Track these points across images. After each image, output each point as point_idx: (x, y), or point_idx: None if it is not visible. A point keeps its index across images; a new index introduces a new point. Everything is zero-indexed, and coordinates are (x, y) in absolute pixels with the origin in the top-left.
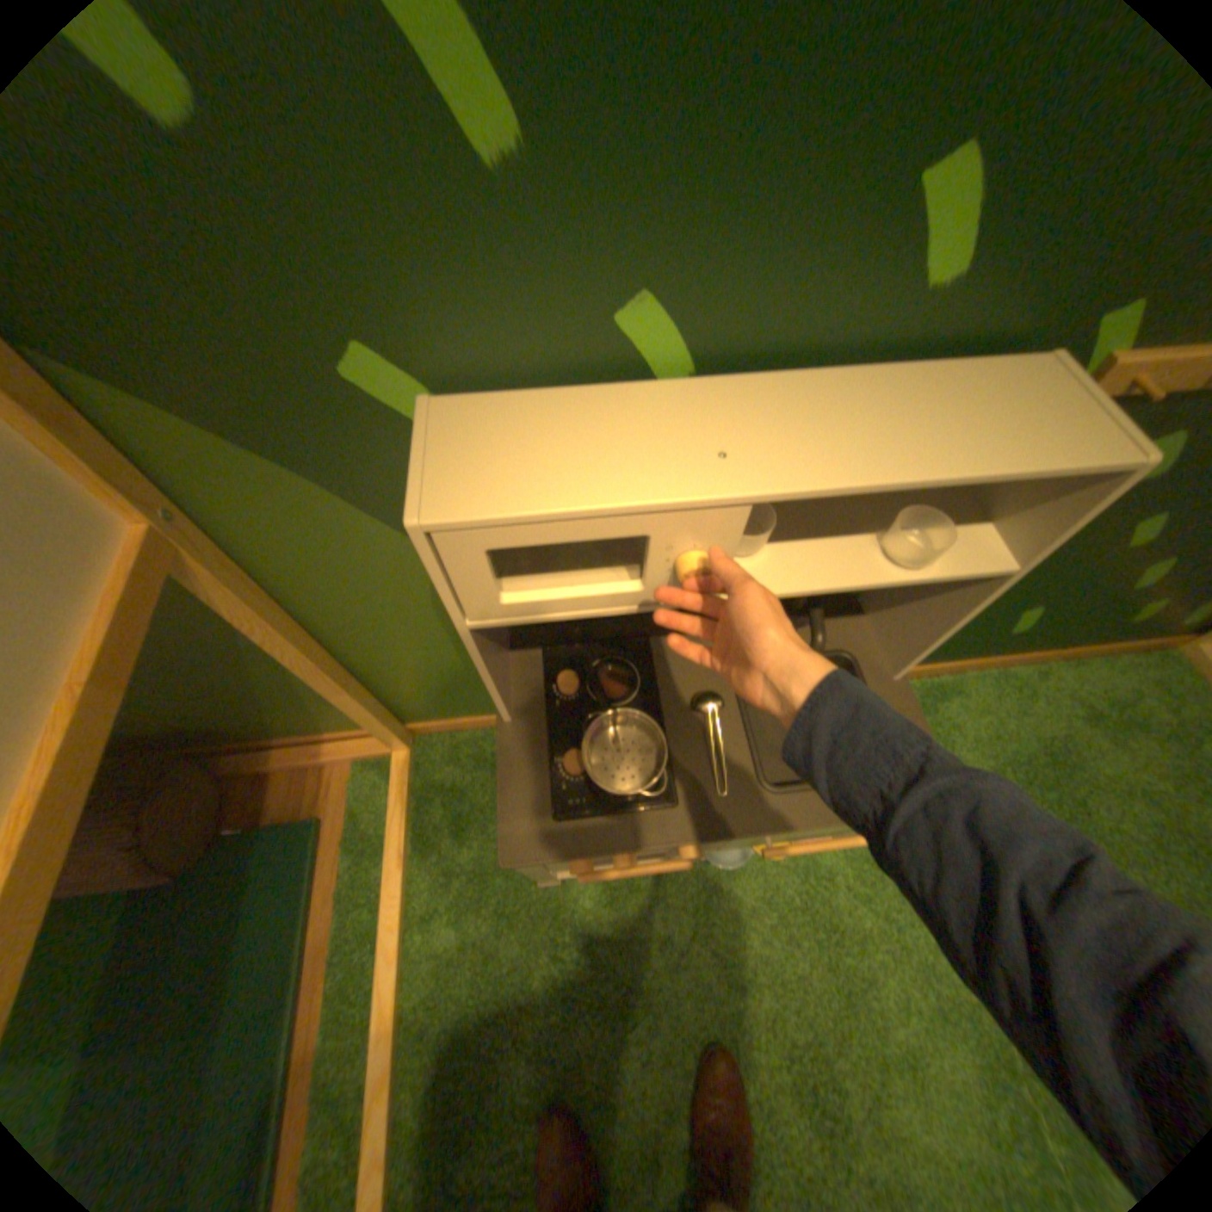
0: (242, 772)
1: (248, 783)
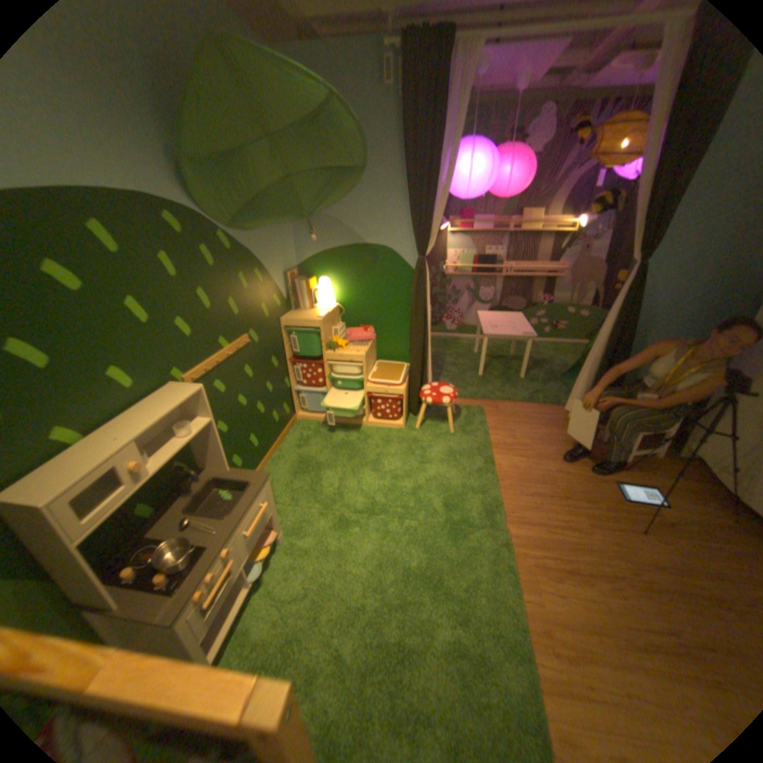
0: None
1: None
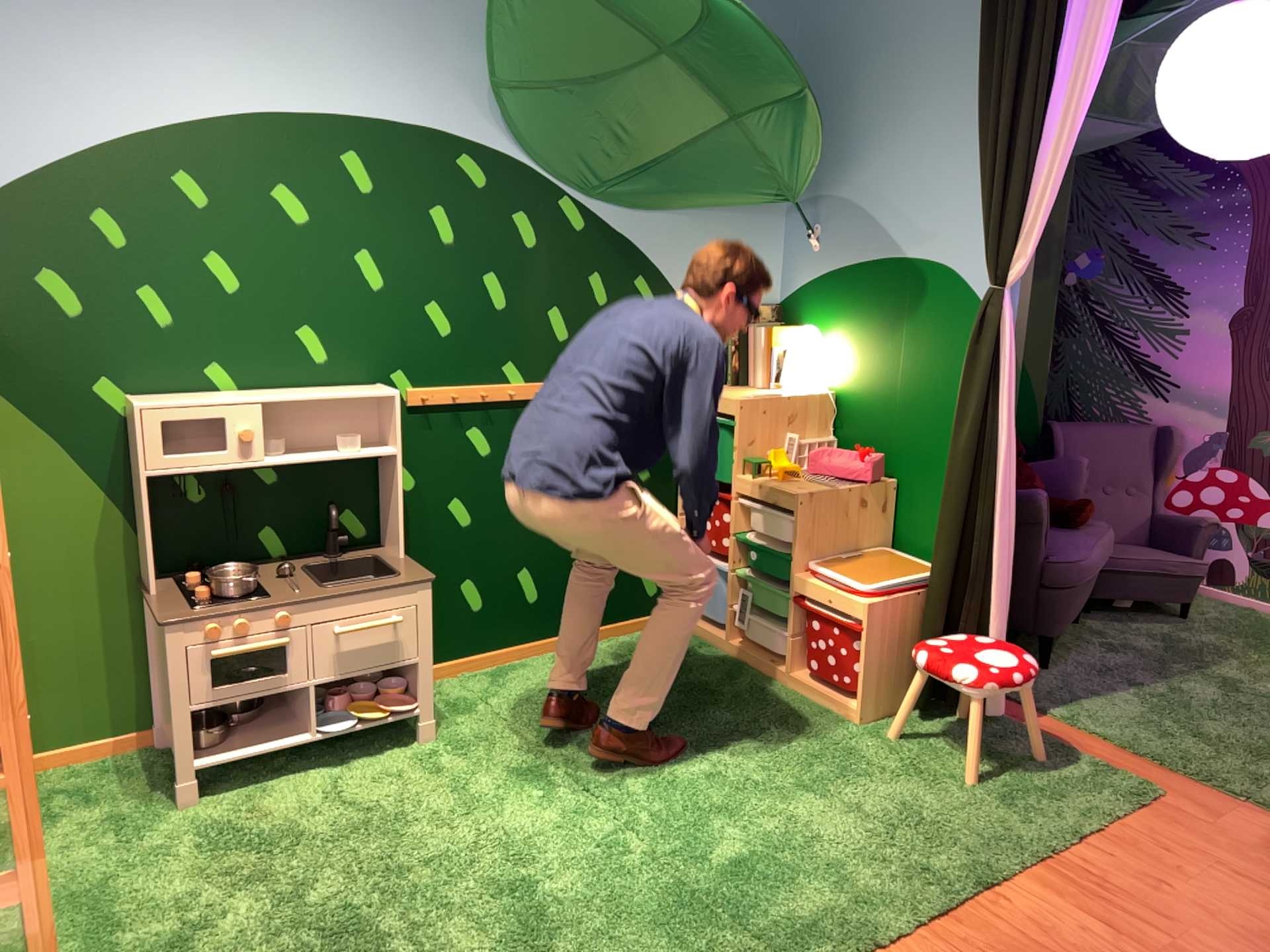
0: None
1: None
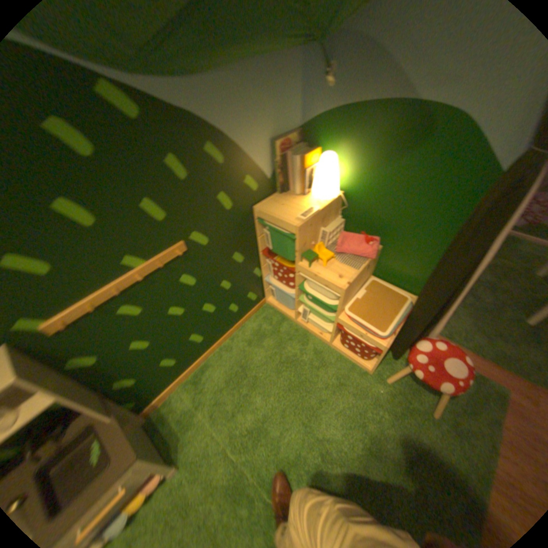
0: None
1: None
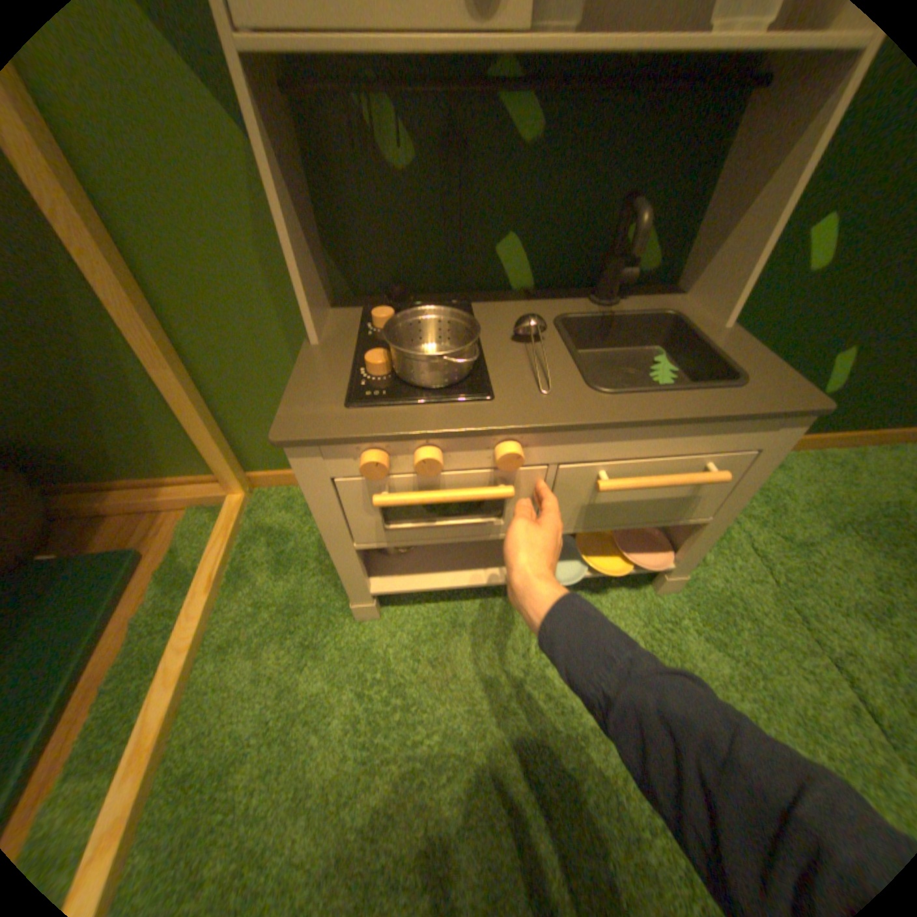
0: (78, 507)
1: (84, 522)
